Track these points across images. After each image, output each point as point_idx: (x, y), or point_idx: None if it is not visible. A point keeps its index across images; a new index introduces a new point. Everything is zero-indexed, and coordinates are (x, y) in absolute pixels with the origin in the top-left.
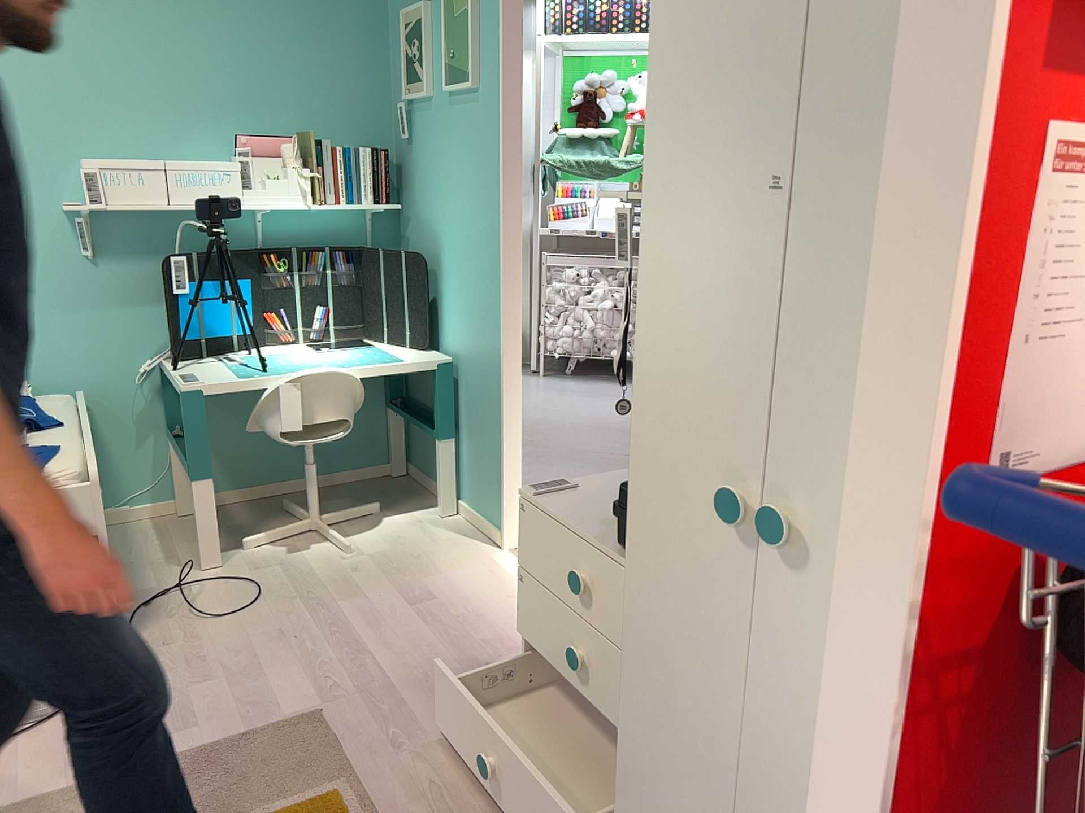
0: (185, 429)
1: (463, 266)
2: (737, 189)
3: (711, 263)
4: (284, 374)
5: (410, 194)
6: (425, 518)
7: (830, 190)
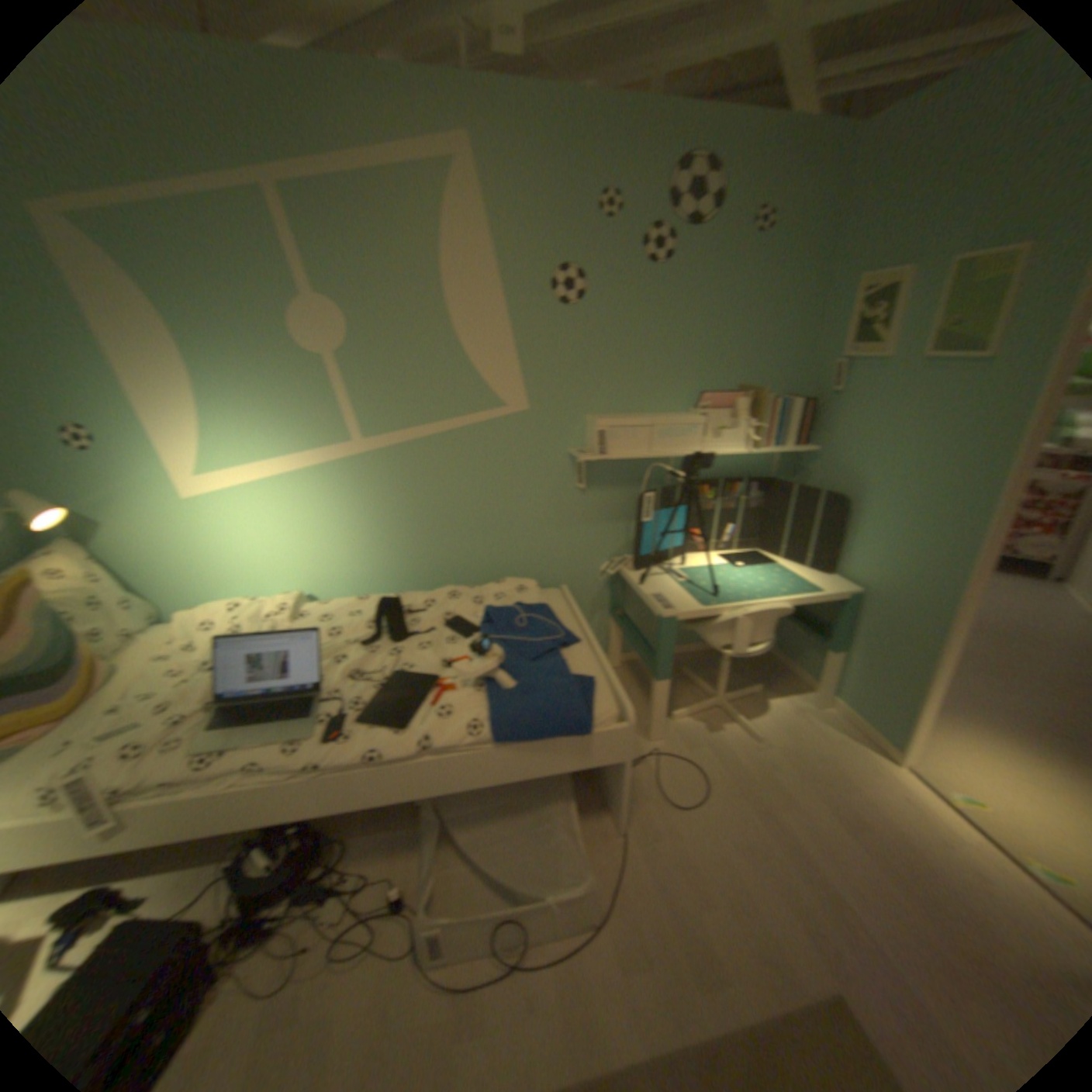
0: (658, 645)
1: (902, 517)
2: None
3: None
4: (732, 602)
5: (823, 436)
6: (804, 707)
7: None
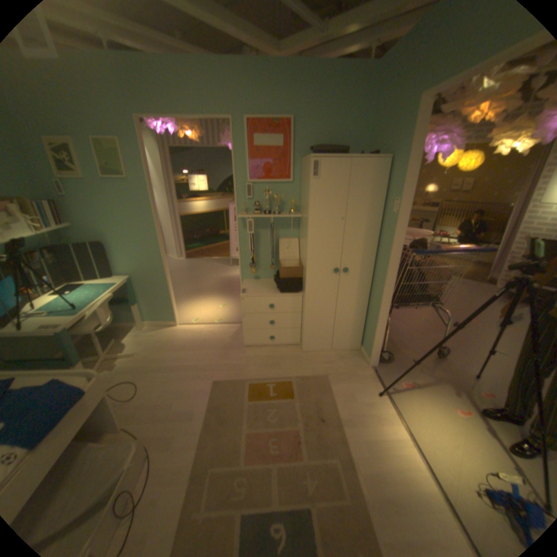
0: (64, 349)
1: (127, 244)
2: (332, 221)
3: (327, 234)
4: (86, 307)
5: (67, 219)
6: (135, 335)
7: (351, 221)
